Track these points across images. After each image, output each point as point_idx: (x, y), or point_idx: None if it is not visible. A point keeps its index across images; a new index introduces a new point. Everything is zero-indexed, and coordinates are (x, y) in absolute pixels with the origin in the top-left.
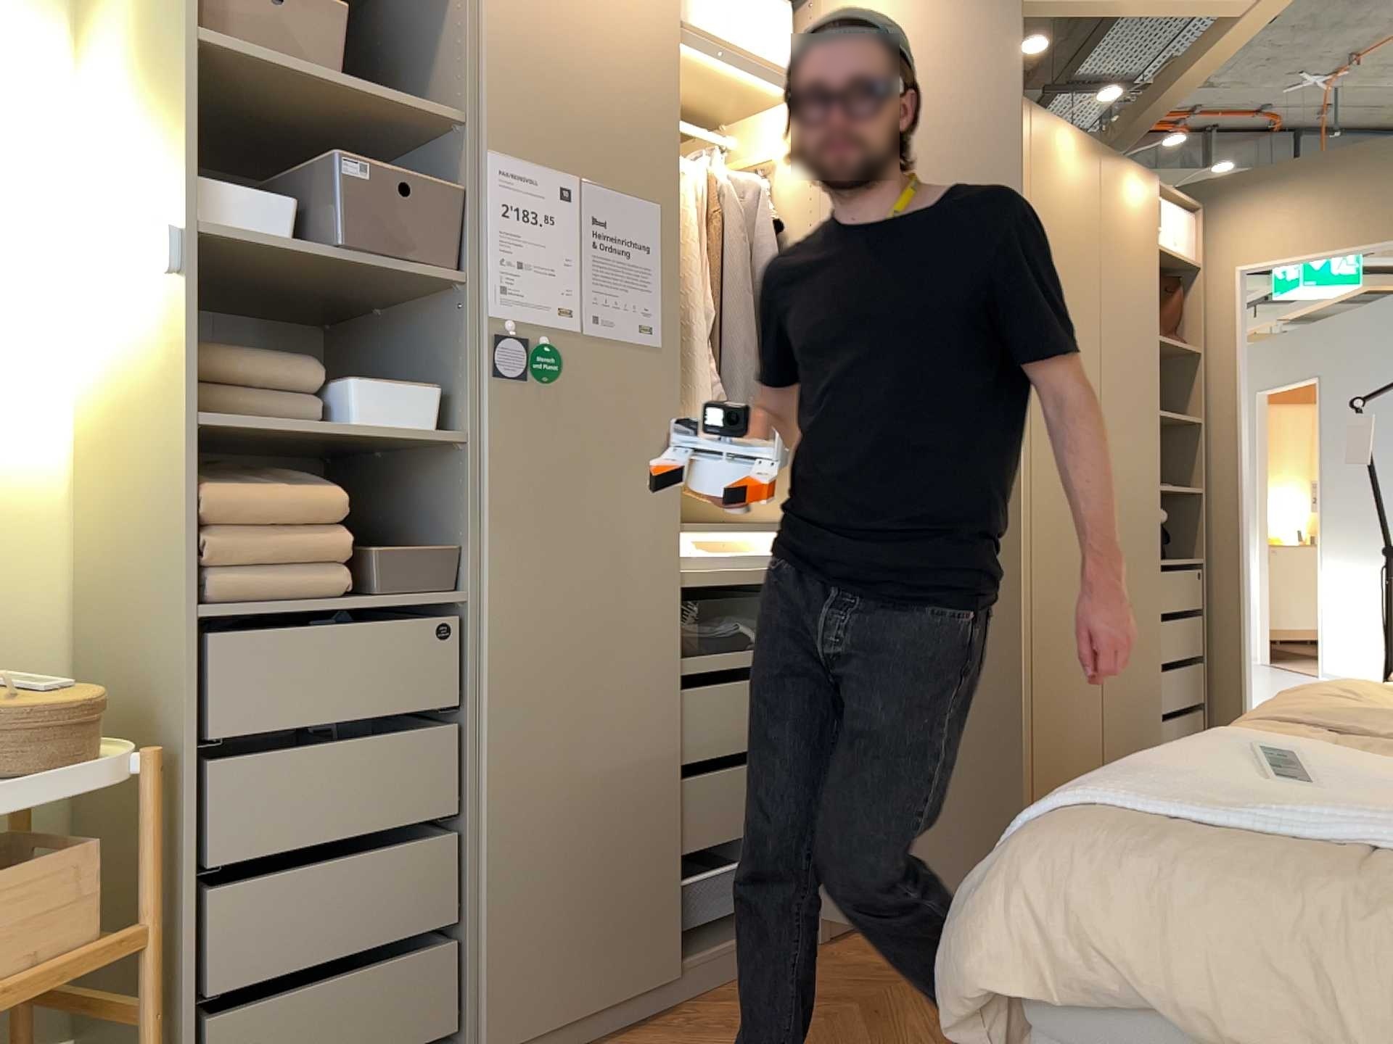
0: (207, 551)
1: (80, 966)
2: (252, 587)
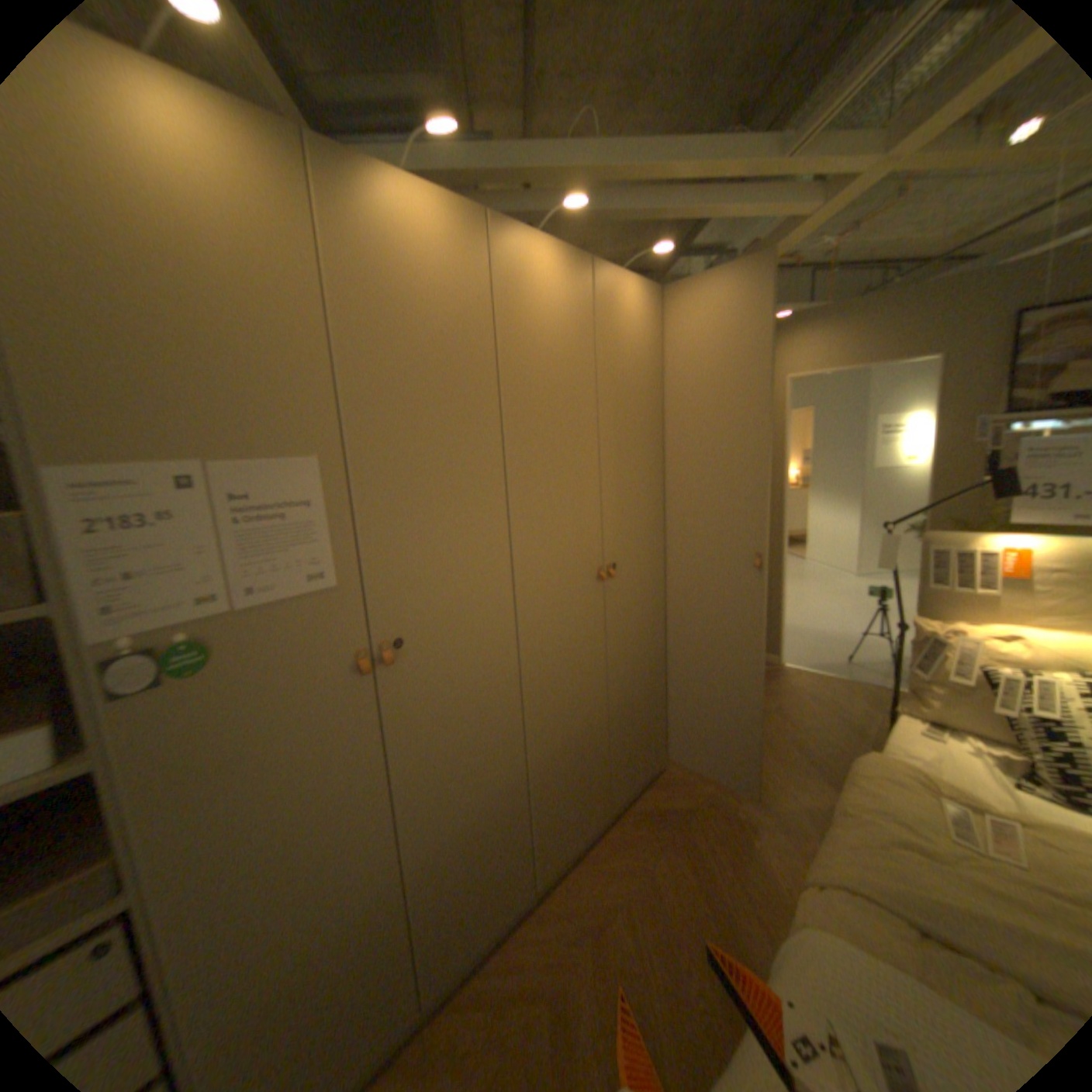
0: None
1: None
2: None
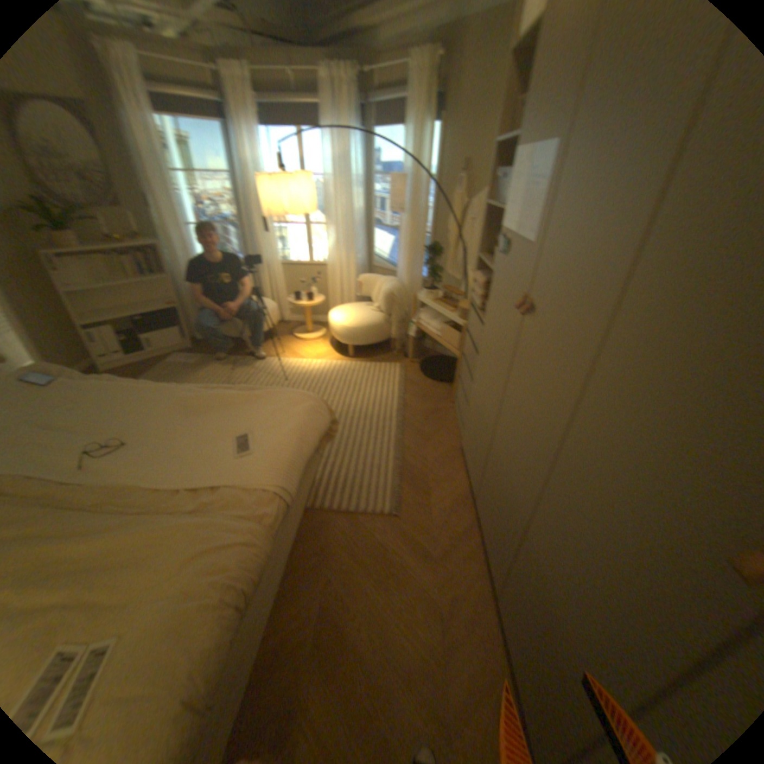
0: (471, 287)
1: (450, 350)
2: (472, 298)
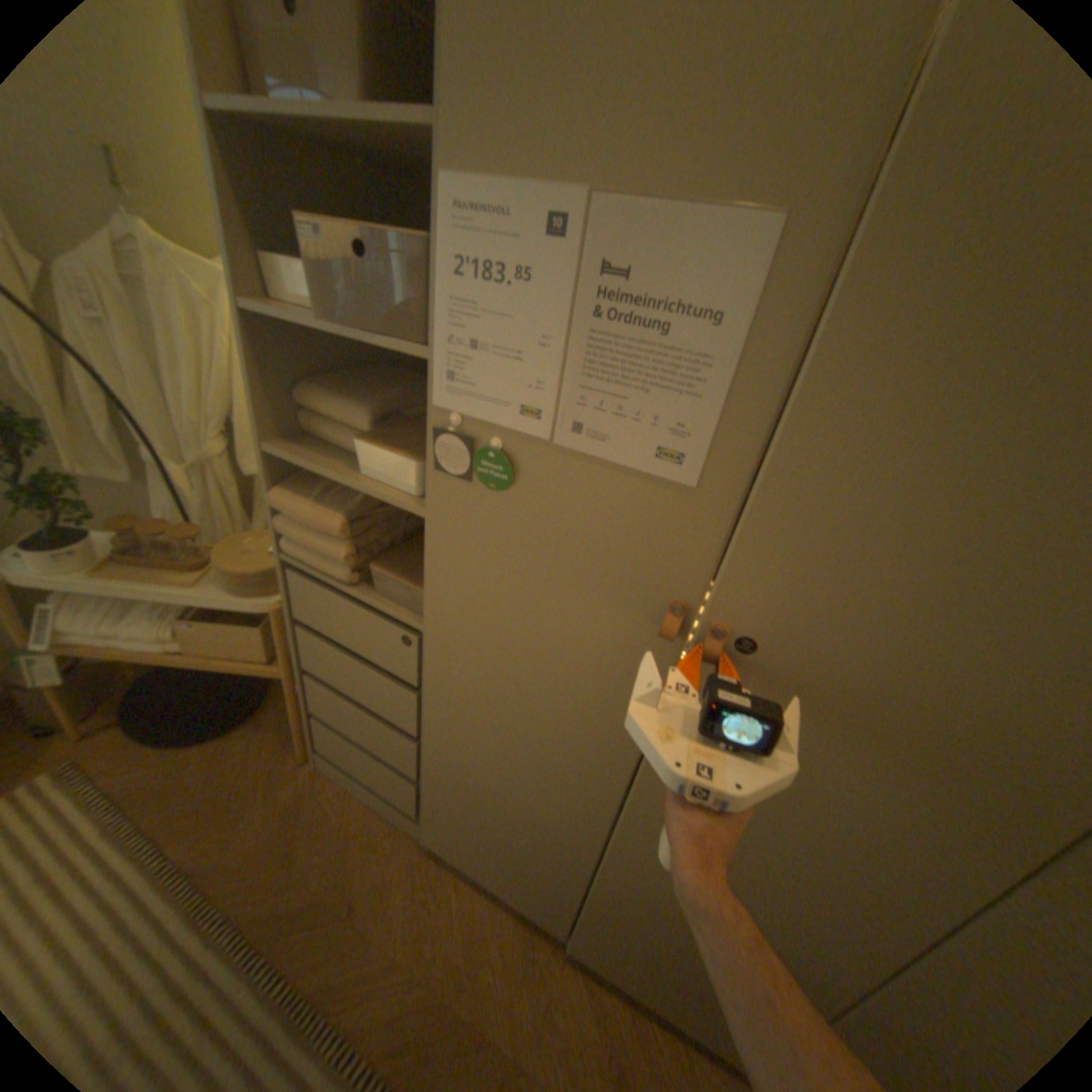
0: (280, 528)
1: (249, 672)
2: (302, 557)
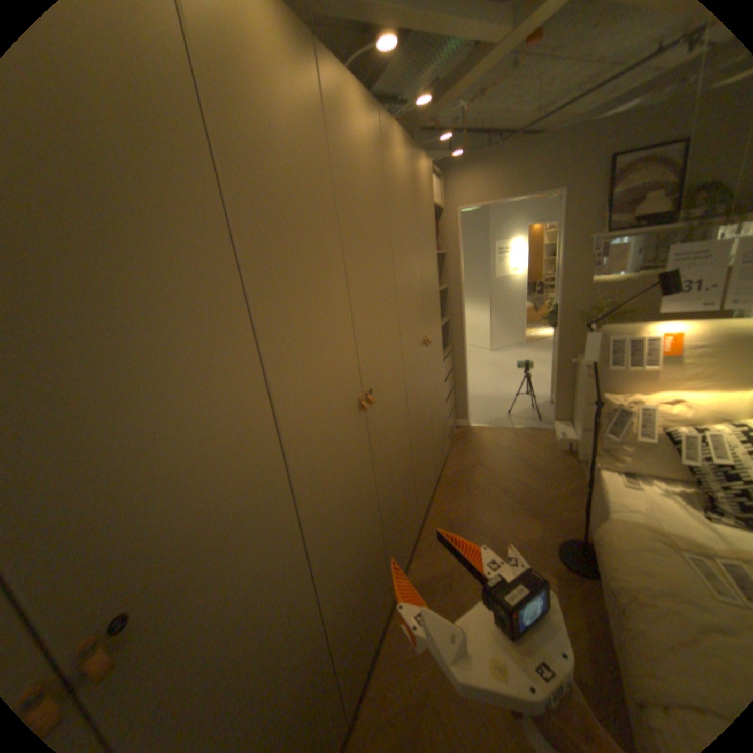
0: None
1: None
2: None
